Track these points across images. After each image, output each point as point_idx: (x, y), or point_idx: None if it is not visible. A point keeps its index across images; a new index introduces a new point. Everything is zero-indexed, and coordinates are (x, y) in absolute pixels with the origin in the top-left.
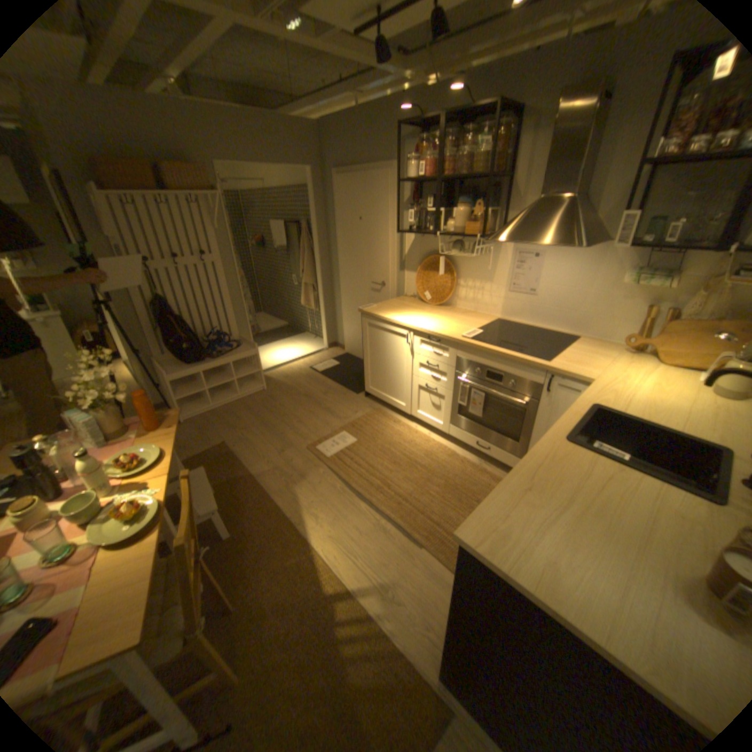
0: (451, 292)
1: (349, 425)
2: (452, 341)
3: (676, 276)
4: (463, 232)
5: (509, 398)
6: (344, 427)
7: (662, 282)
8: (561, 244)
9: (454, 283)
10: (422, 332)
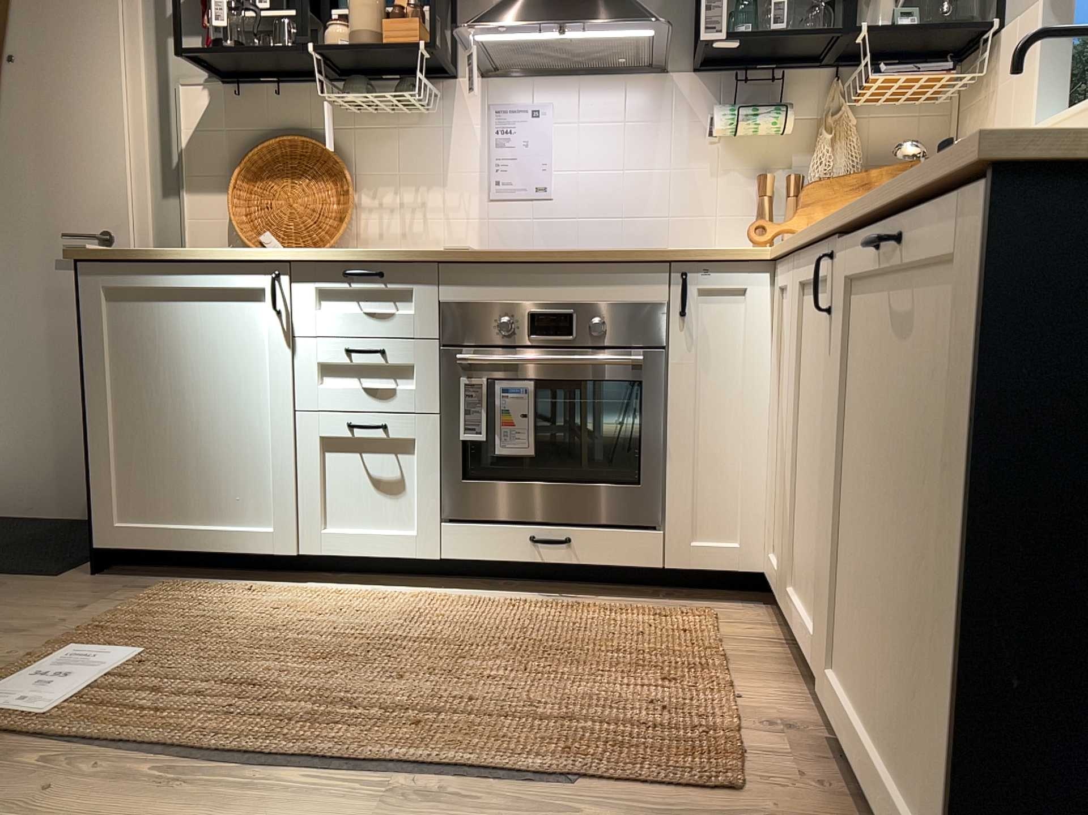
0: (345, 219)
1: (79, 636)
2: (424, 263)
3: (786, 108)
4: (377, 43)
5: (605, 361)
6: (57, 644)
7: (772, 120)
8: (579, 87)
9: (348, 197)
10: (323, 263)
